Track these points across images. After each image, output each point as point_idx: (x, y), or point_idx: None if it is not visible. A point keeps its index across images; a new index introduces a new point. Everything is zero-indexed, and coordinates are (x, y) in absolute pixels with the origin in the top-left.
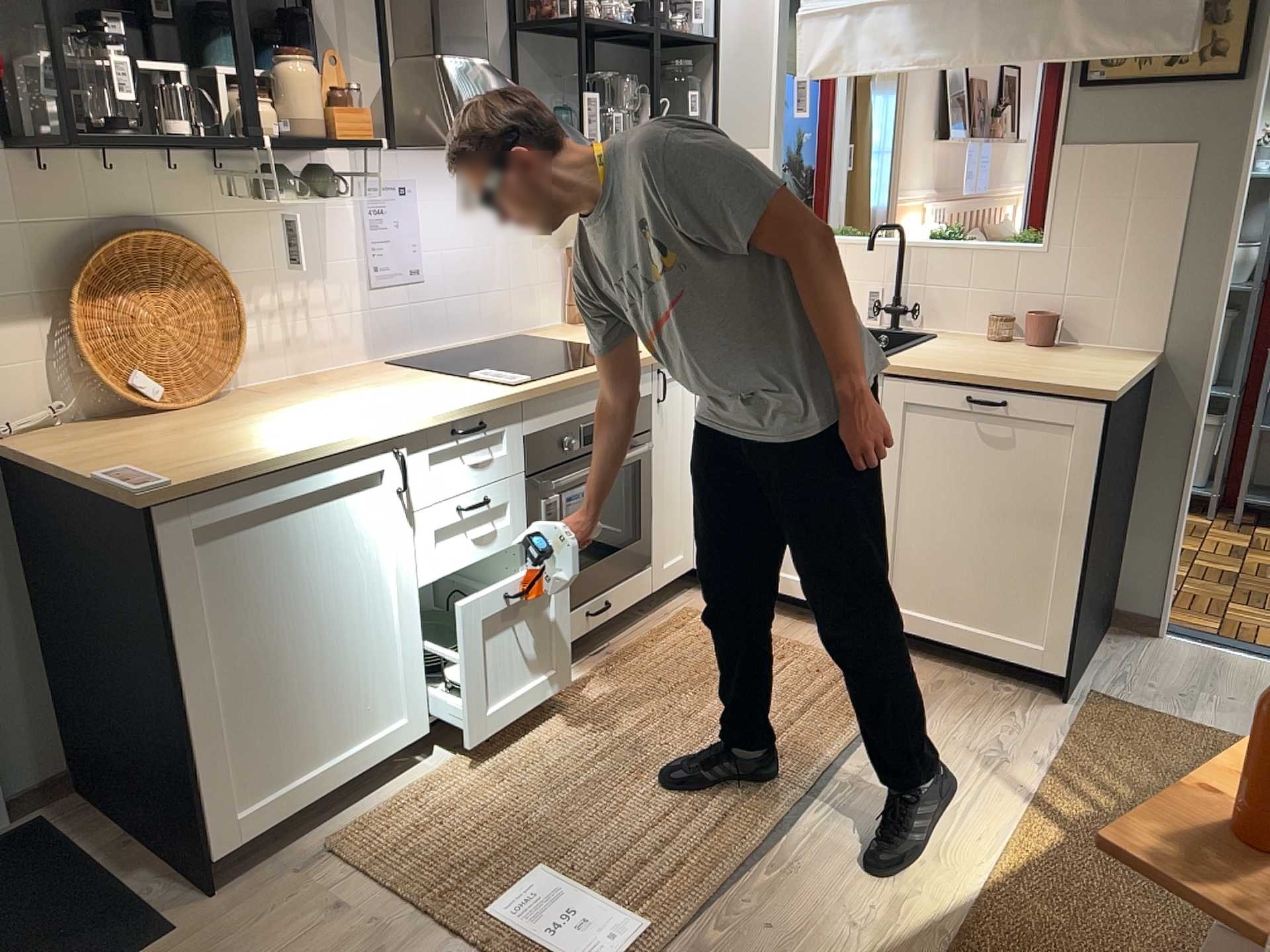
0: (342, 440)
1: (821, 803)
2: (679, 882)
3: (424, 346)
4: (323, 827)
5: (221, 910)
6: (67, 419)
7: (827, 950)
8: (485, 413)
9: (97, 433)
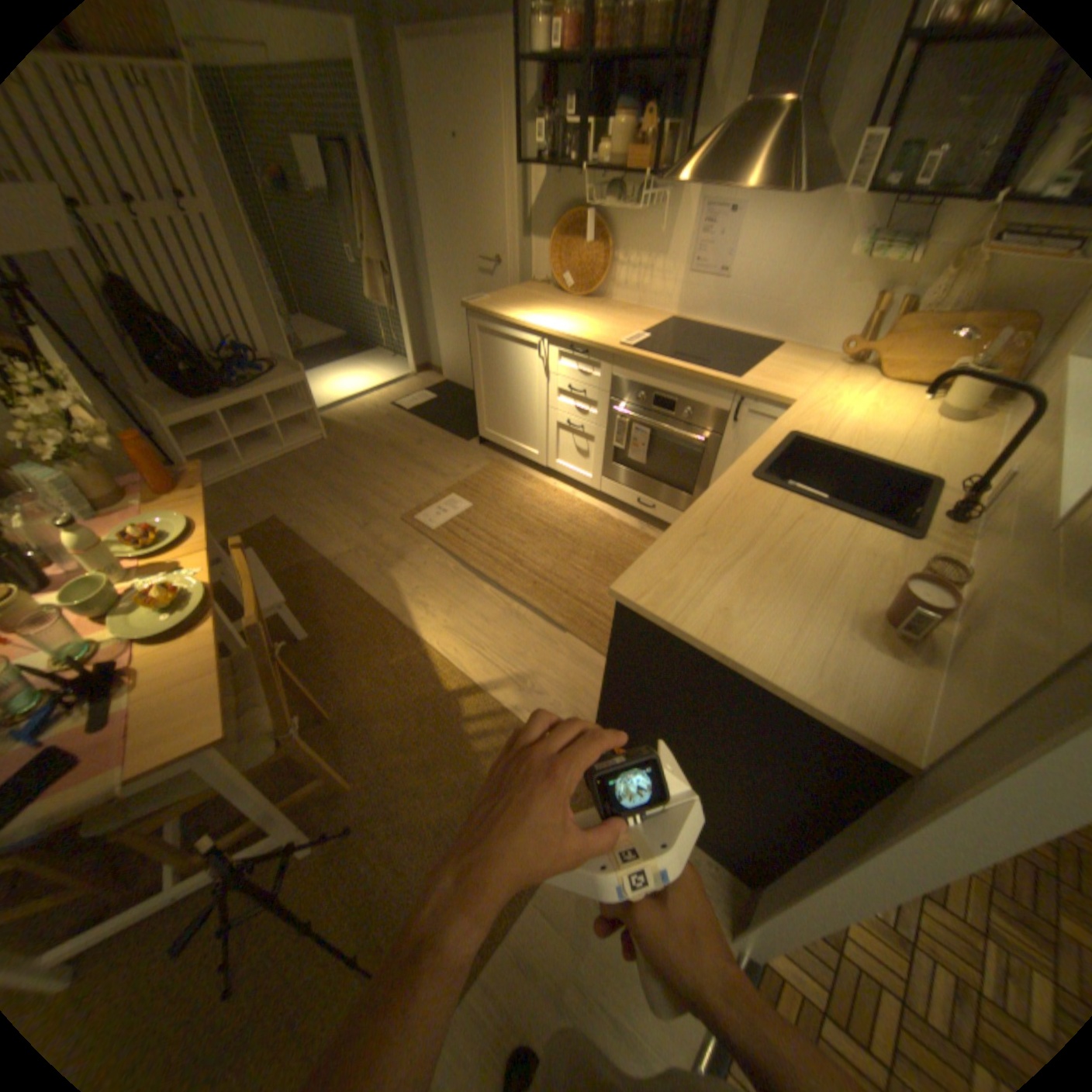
0: (520, 321)
1: (497, 593)
2: (454, 540)
3: (714, 321)
4: (508, 460)
5: (473, 448)
6: (551, 284)
7: (408, 578)
8: (587, 347)
9: (540, 291)
